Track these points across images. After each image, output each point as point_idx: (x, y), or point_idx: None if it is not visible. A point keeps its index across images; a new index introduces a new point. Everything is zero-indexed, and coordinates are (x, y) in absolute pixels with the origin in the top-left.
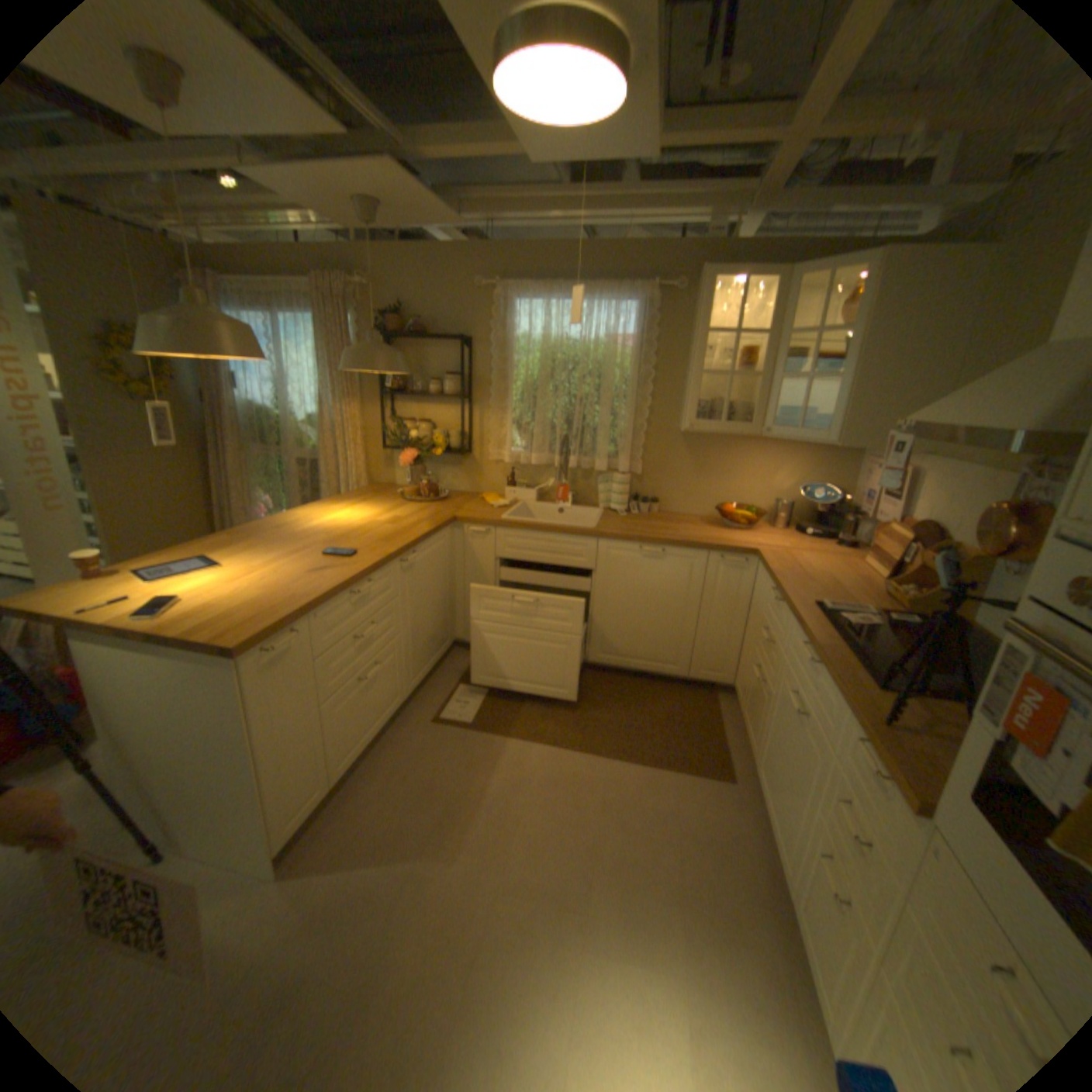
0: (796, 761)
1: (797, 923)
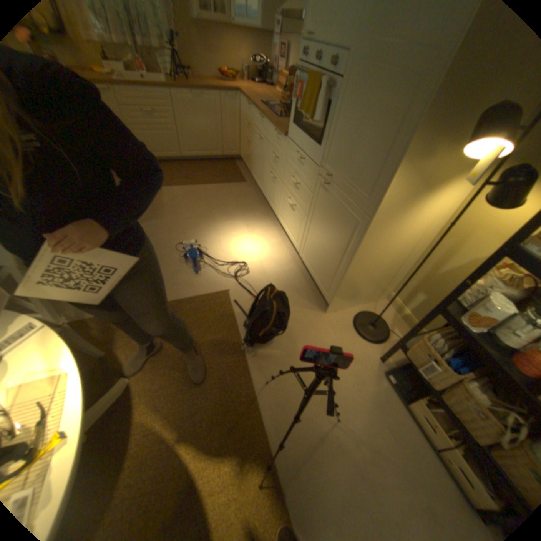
0: (261, 157)
1: (267, 200)
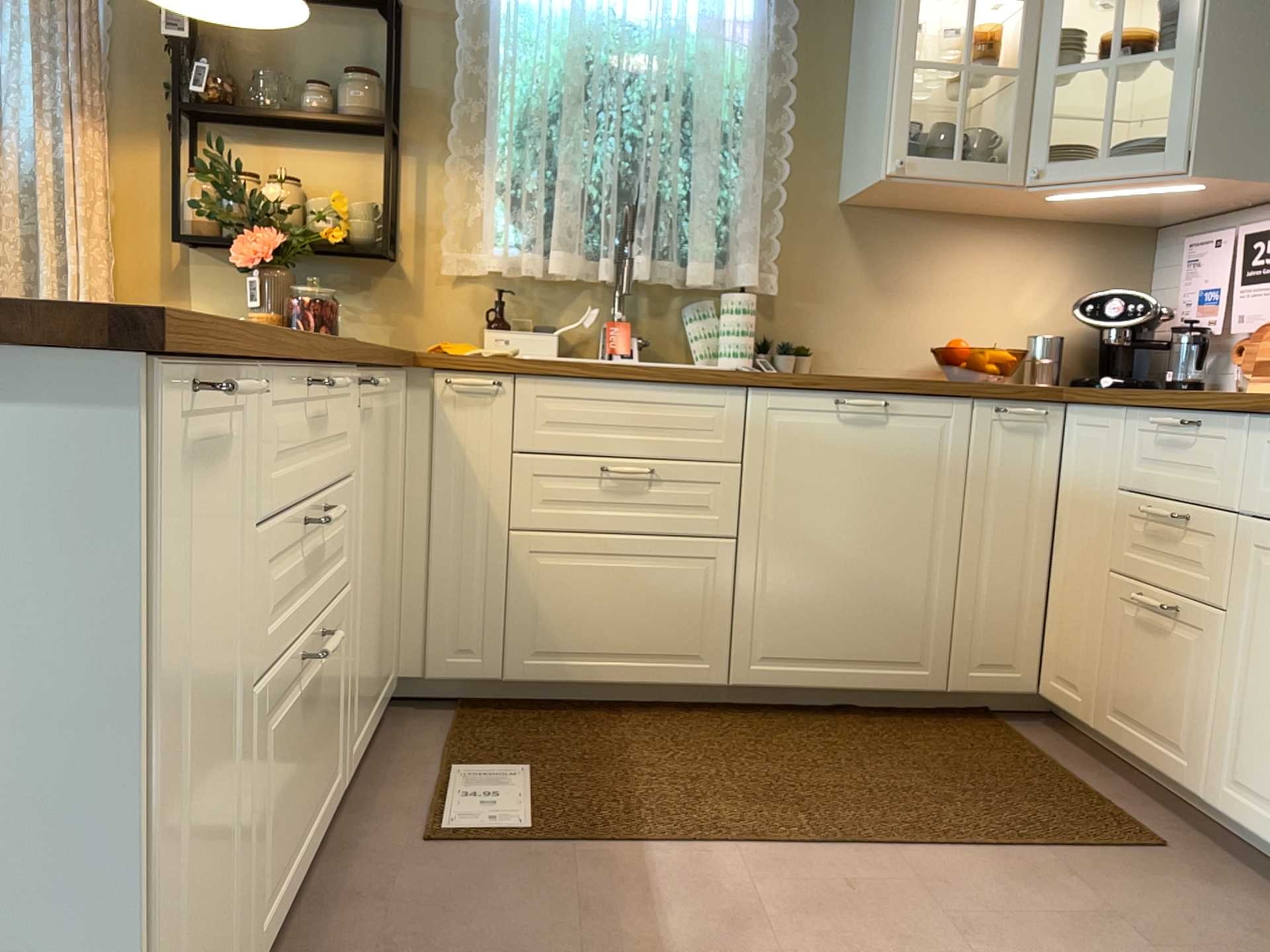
0: None
1: None
